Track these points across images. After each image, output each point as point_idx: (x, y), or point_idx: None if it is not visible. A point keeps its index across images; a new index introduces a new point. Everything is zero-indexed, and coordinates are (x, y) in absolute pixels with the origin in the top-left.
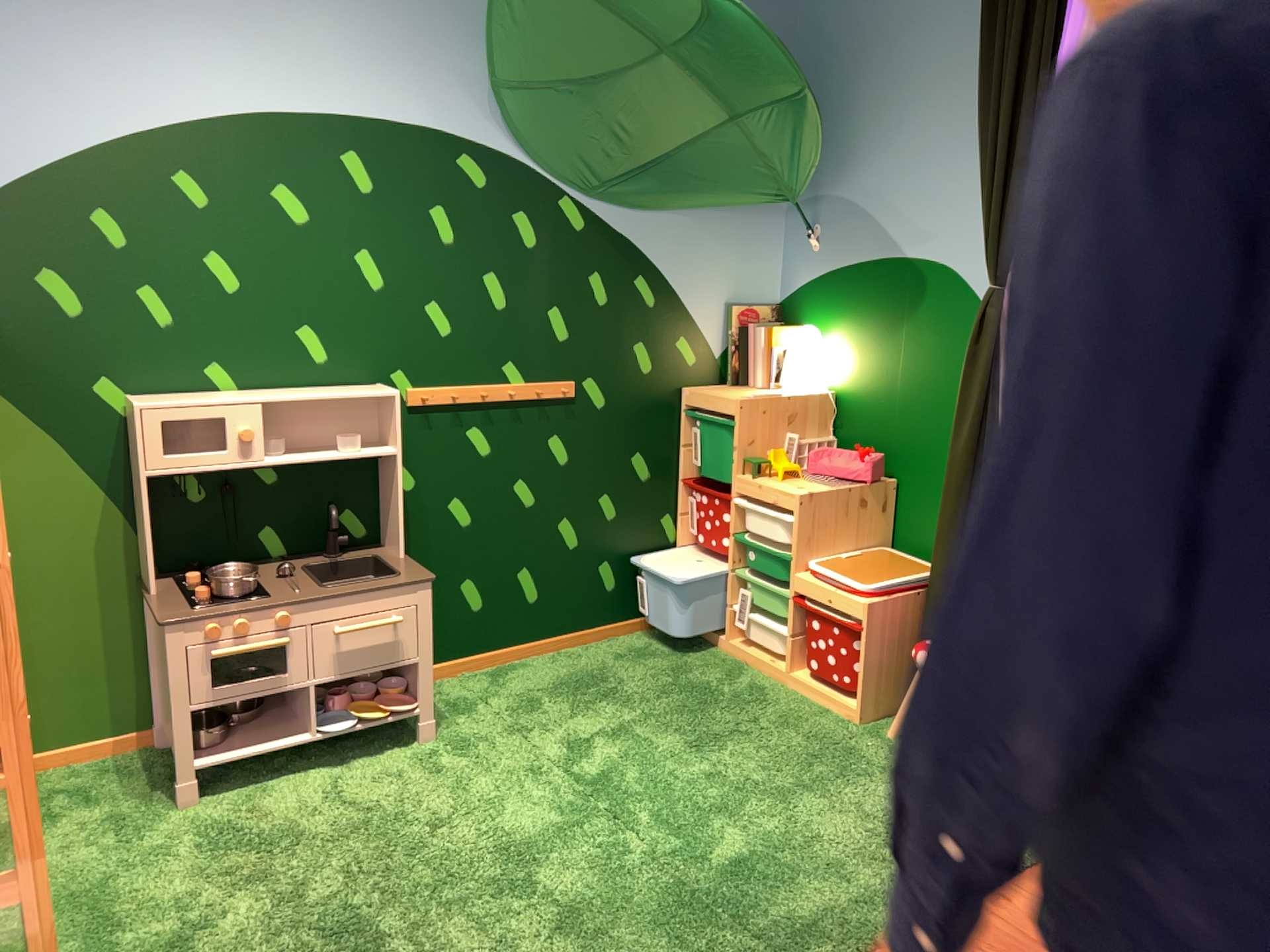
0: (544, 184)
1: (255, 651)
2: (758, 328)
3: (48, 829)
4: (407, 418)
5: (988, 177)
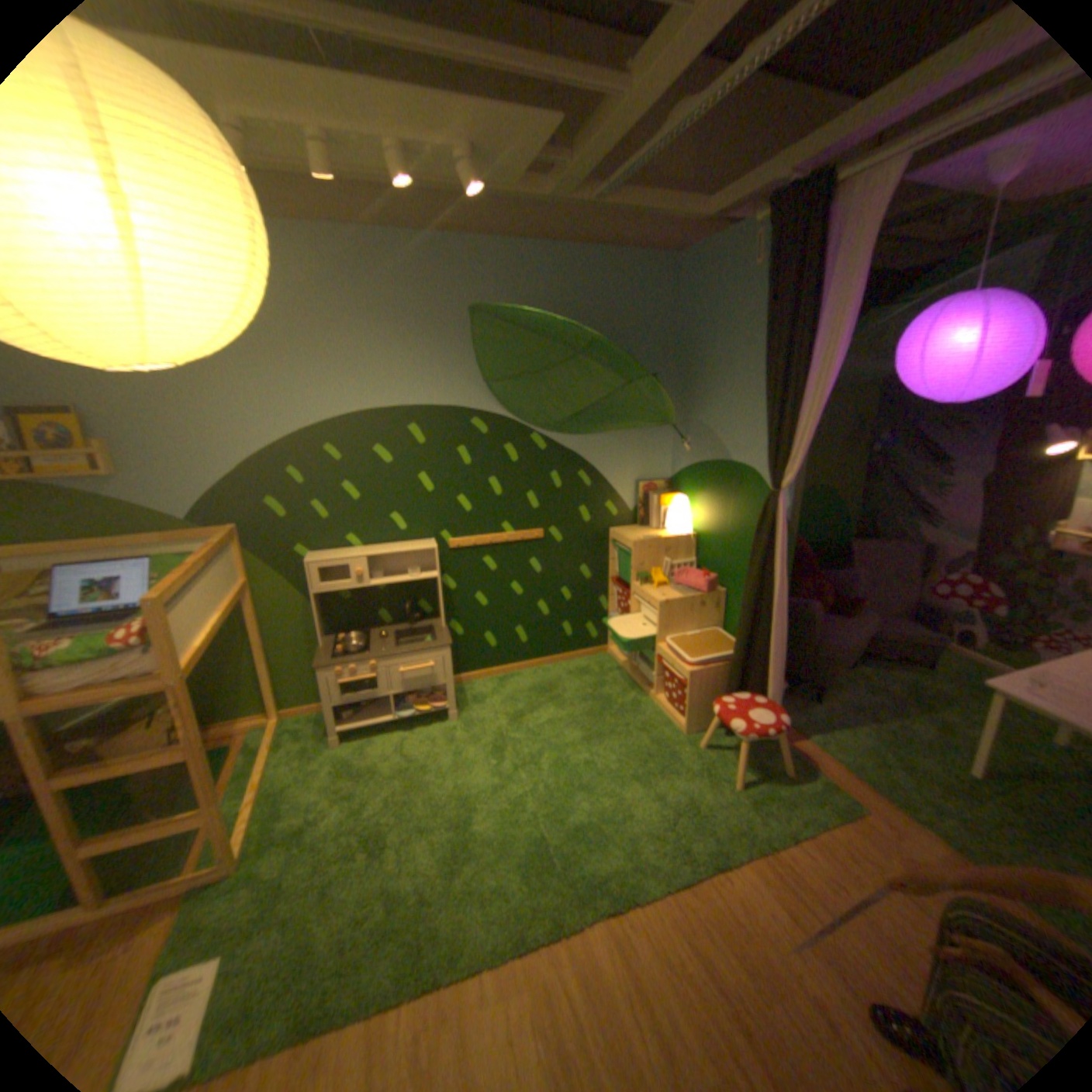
0: (521, 429)
1: (359, 681)
2: (653, 496)
3: (275, 754)
4: (450, 555)
5: (777, 417)
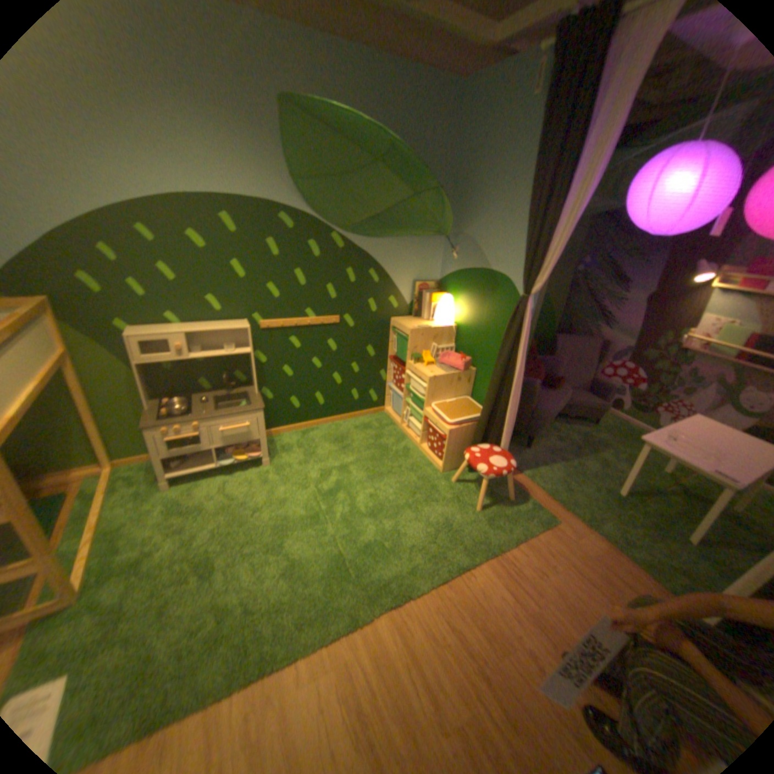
0: (322, 227)
1: (183, 440)
2: (425, 294)
3: (109, 499)
4: (260, 334)
5: (531, 236)
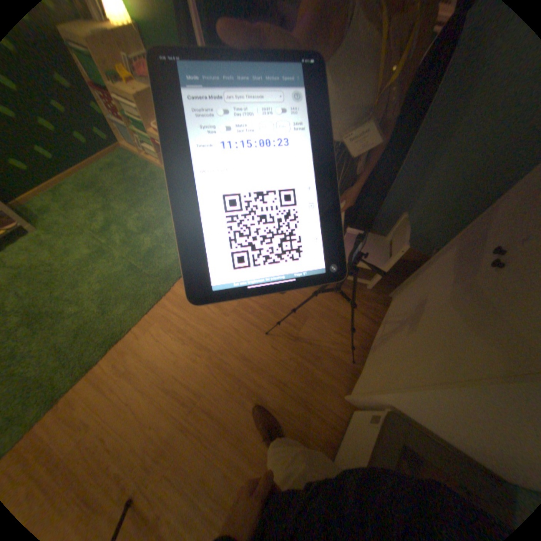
0: None
1: None
2: None
3: None
4: None
5: None
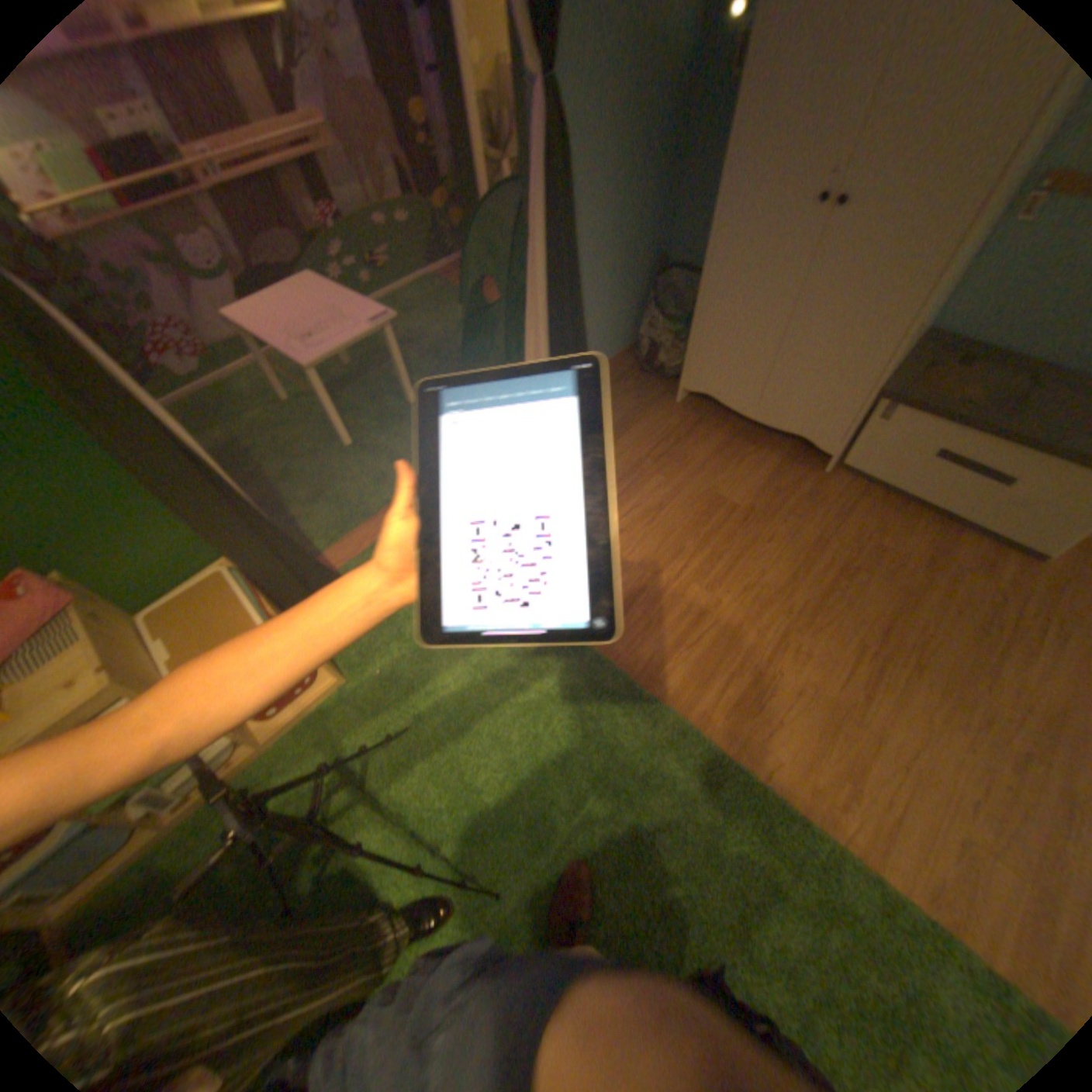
0: None
1: None
2: None
3: None
4: None
5: None
